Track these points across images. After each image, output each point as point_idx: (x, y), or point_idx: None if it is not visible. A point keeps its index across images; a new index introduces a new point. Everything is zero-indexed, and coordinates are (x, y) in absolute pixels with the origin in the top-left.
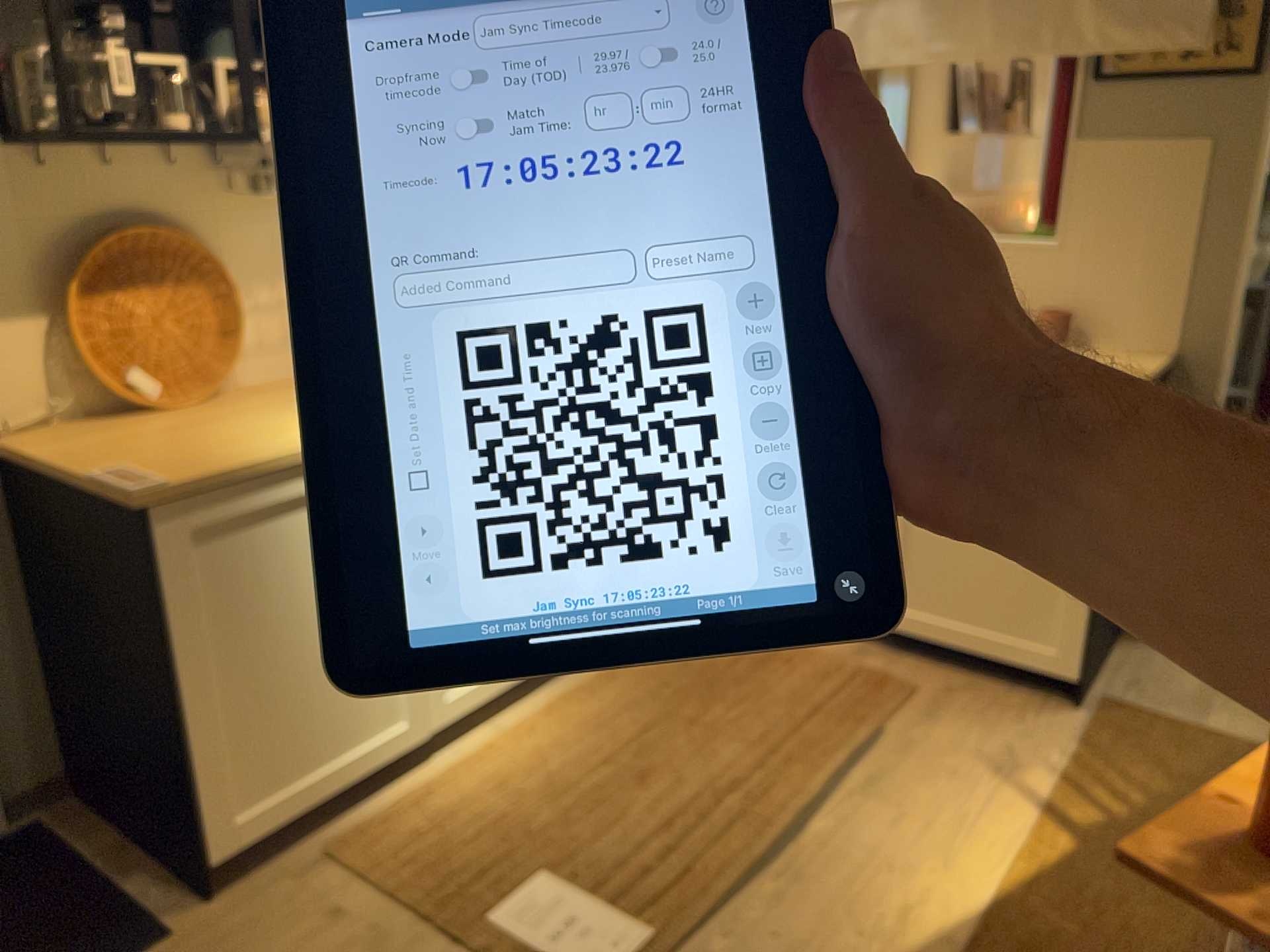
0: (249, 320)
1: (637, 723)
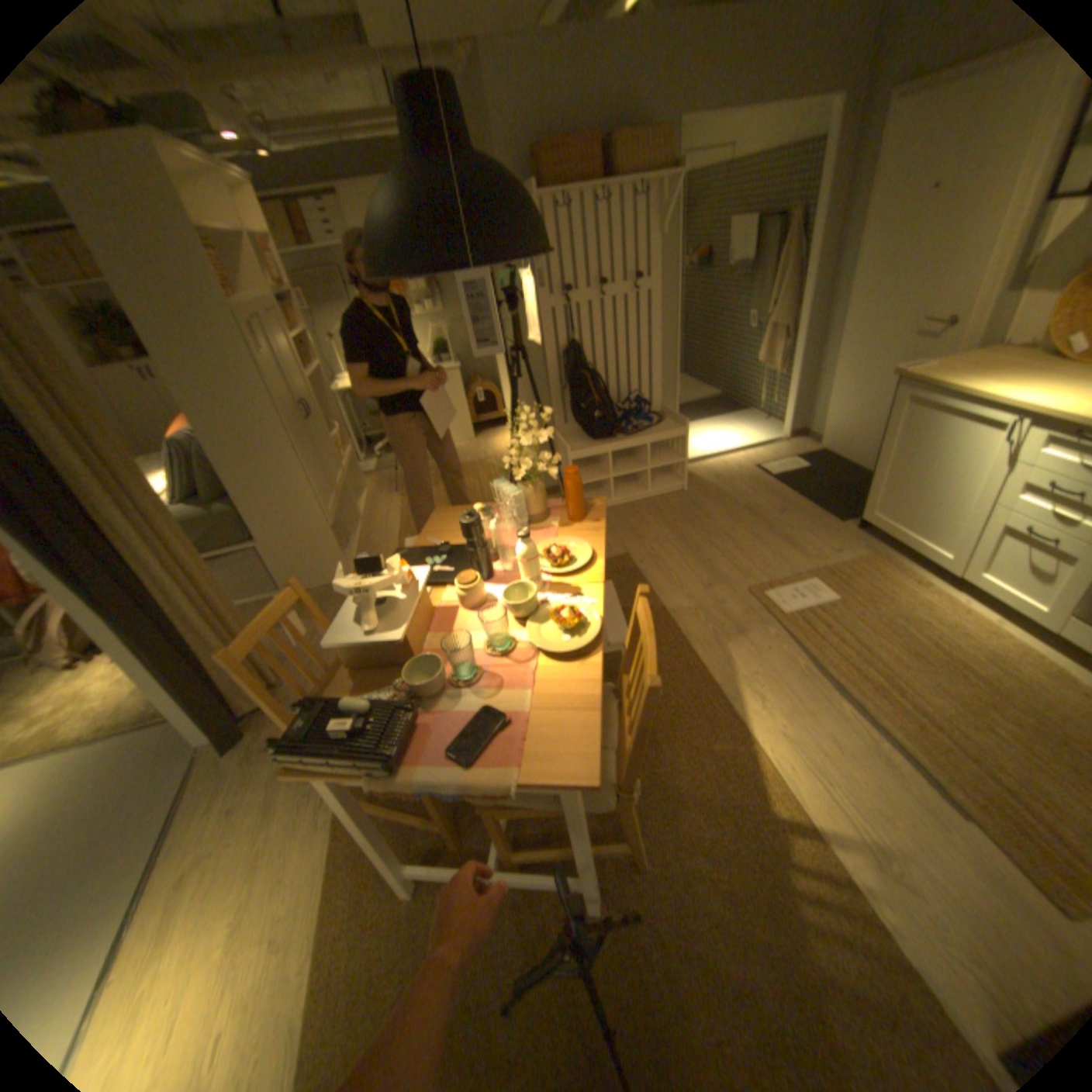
0: None
1: (997, 680)
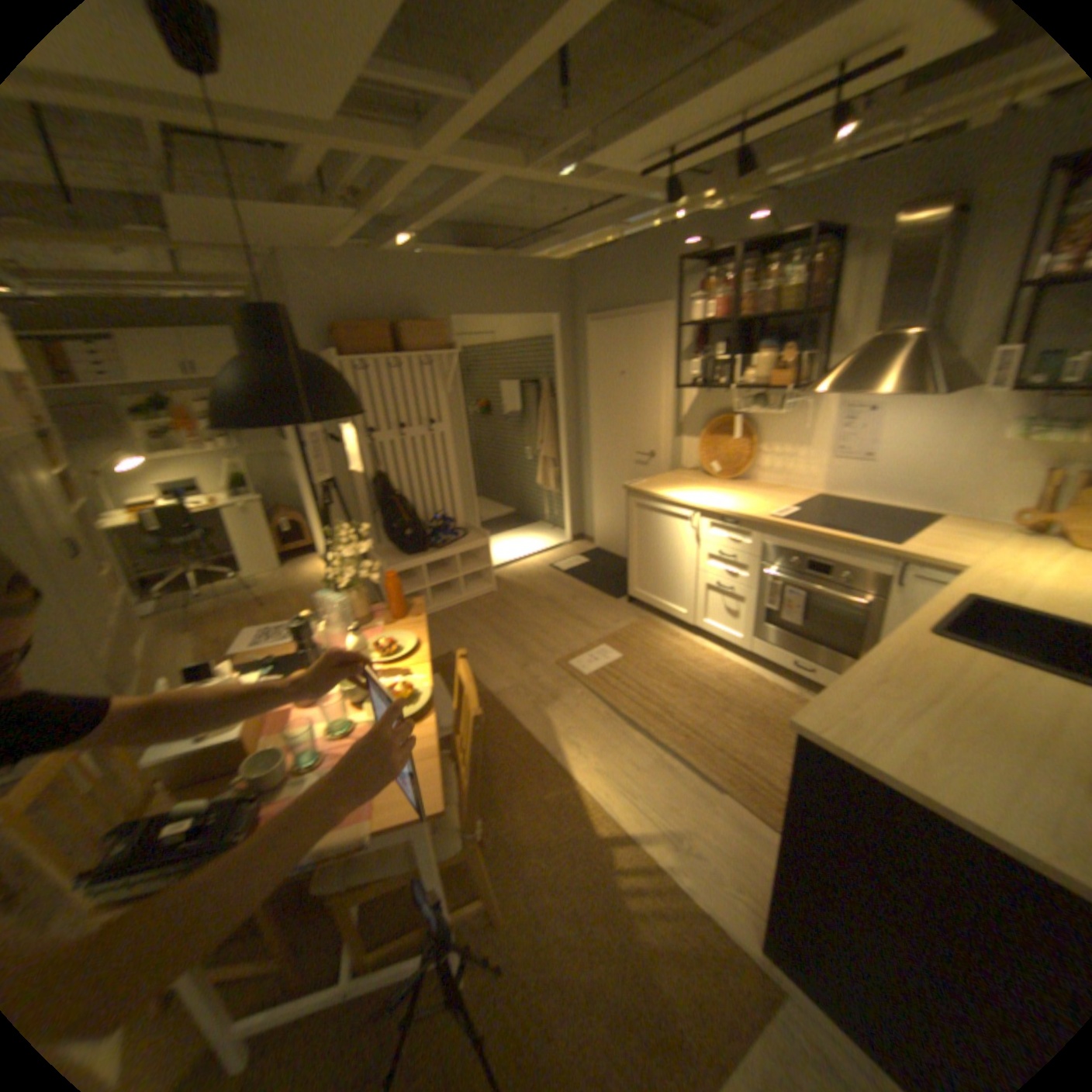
0: (768, 456)
1: (726, 691)
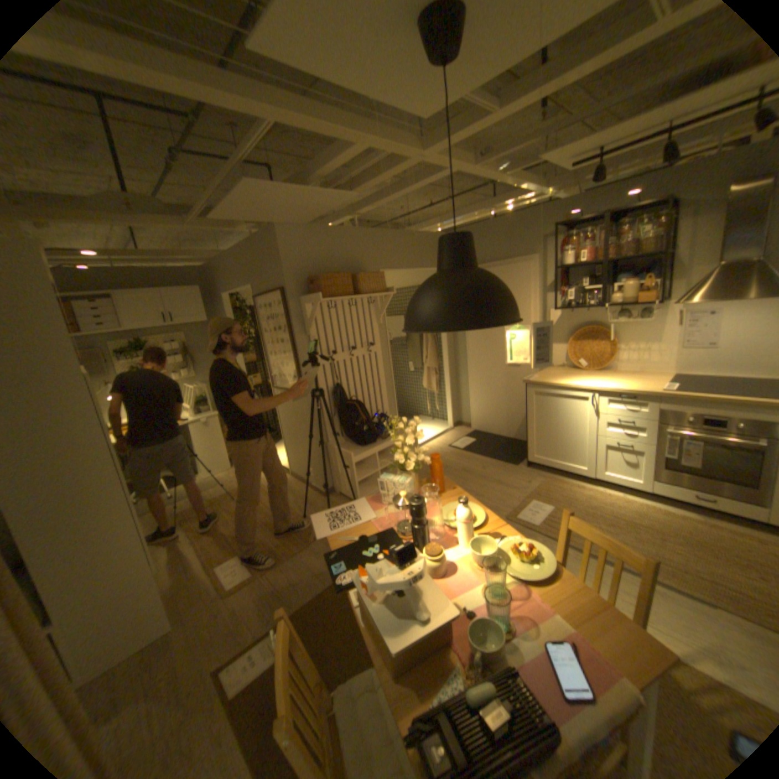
0: (625, 352)
1: (650, 524)
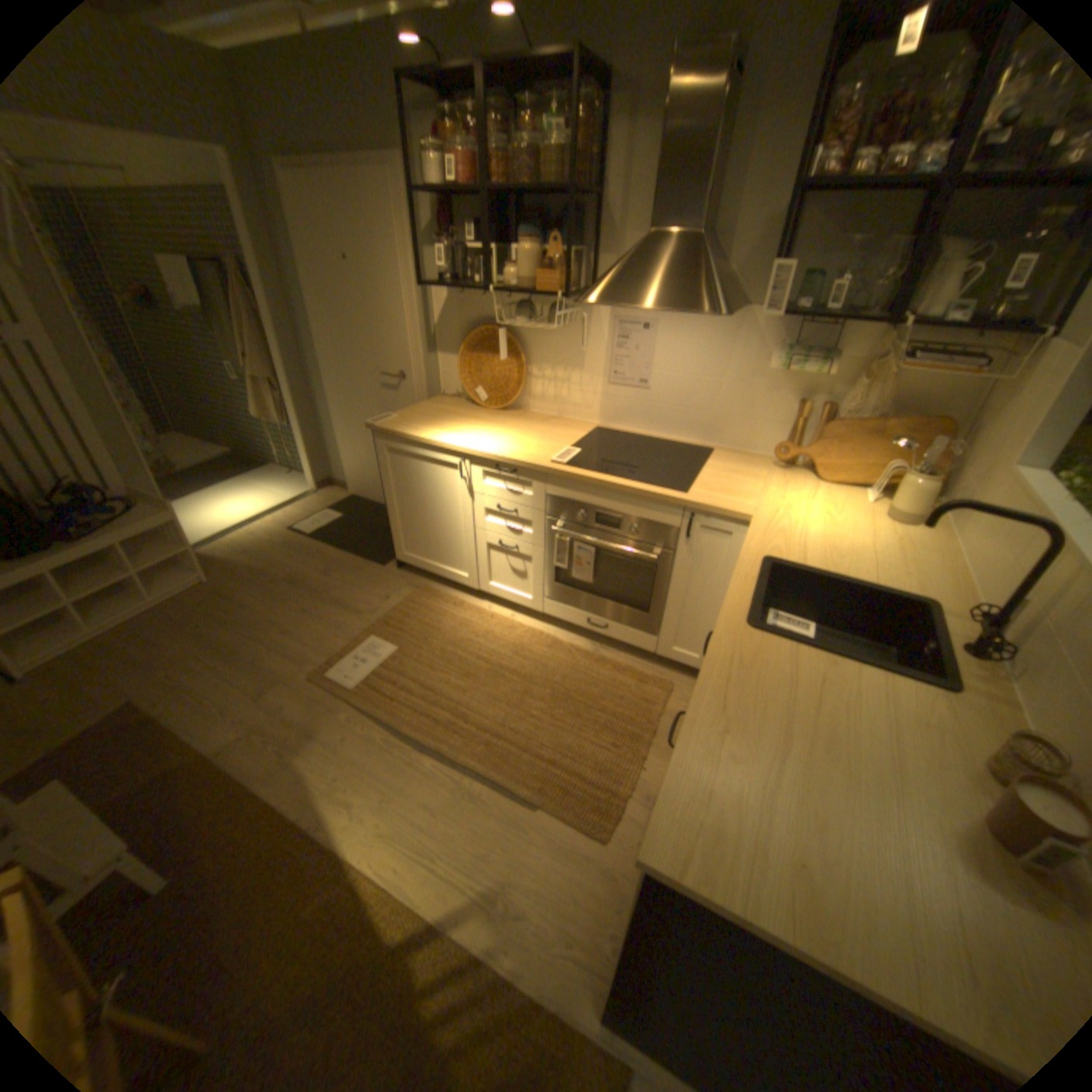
0: (539, 382)
1: (521, 667)
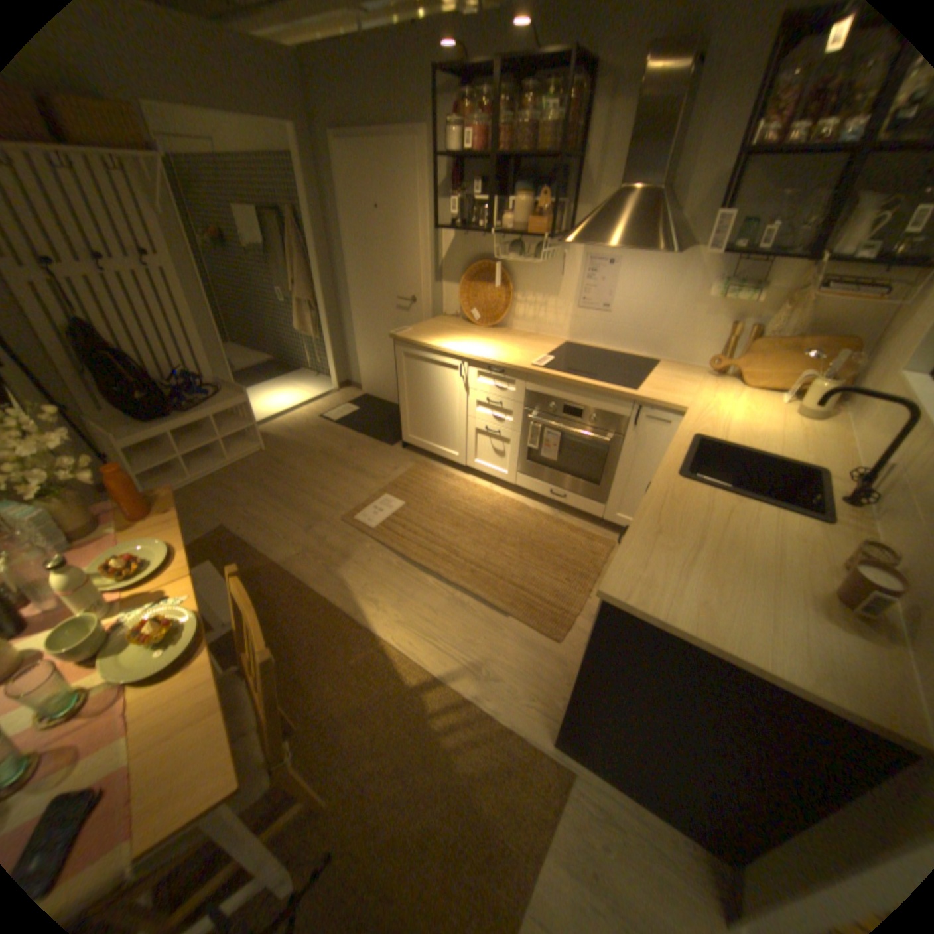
0: (522, 305)
1: (498, 522)
